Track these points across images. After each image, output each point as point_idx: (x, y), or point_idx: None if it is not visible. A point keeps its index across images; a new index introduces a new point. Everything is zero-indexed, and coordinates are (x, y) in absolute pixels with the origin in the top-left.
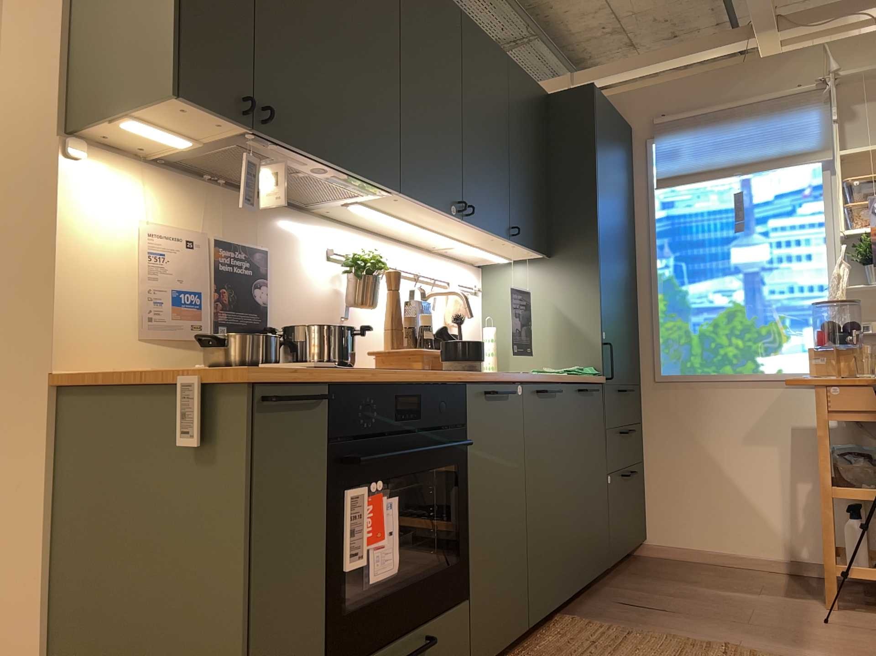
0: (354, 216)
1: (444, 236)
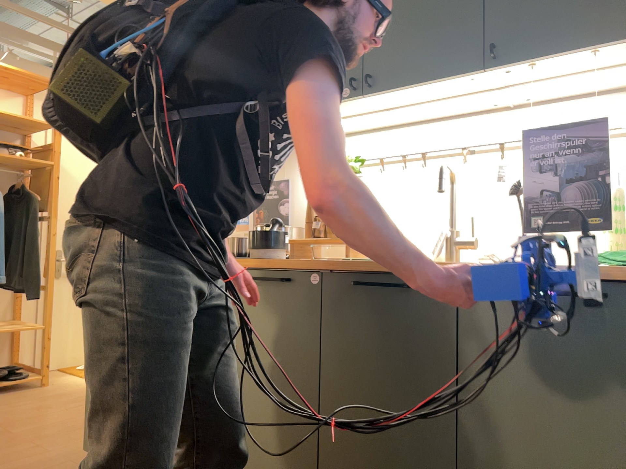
0: (355, 127)
1: (430, 104)
